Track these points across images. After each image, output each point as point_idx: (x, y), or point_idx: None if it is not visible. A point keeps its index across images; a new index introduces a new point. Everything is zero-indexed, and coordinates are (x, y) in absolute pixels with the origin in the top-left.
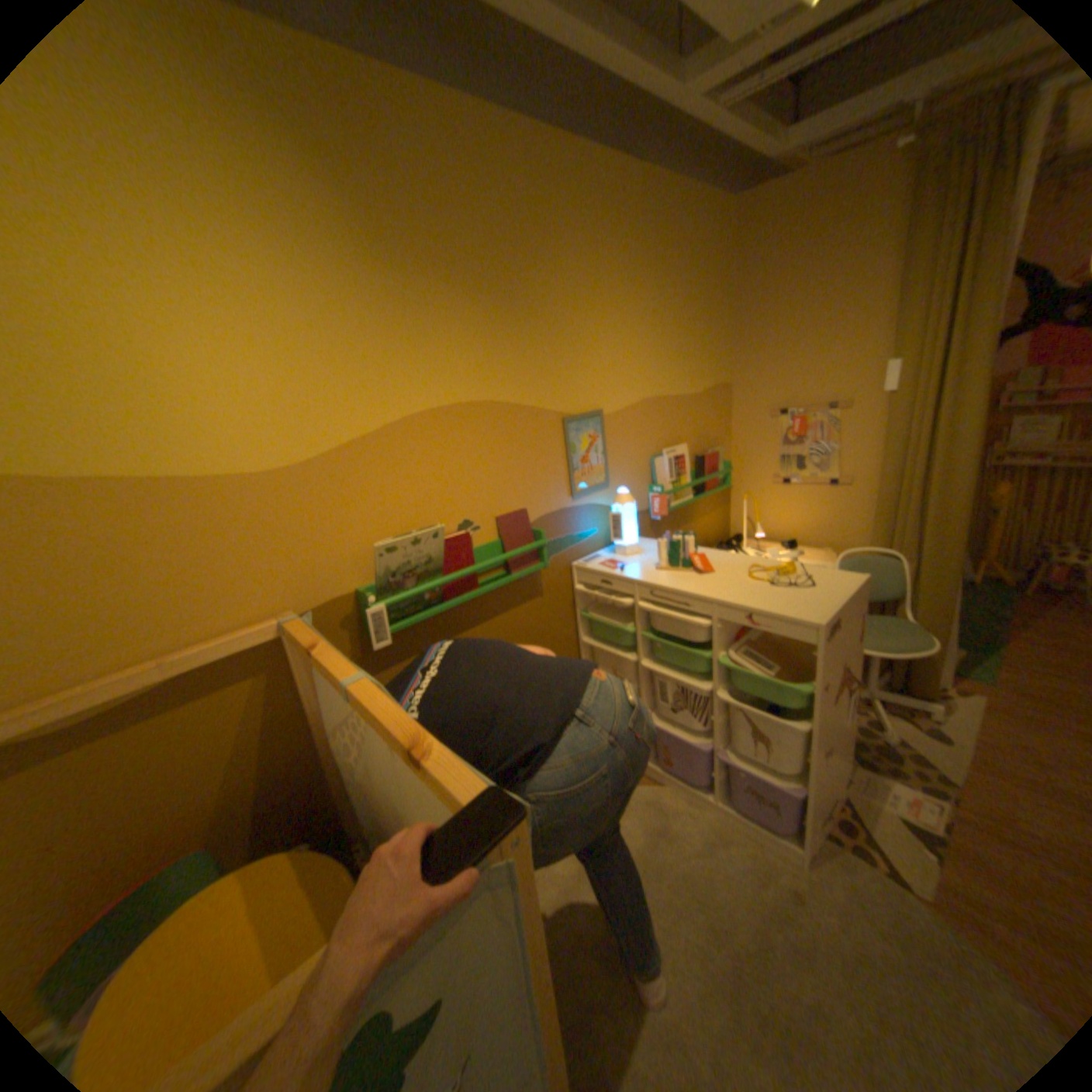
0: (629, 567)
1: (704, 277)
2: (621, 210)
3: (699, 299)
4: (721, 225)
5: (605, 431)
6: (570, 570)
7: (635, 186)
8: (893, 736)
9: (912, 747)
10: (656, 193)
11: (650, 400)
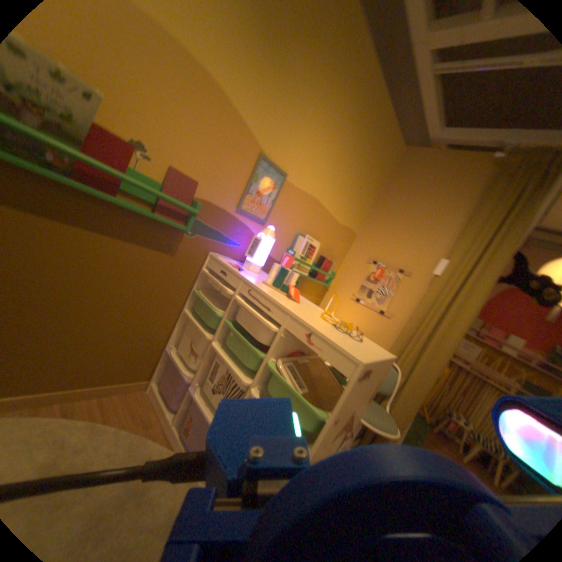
0: (246, 275)
1: (375, 169)
2: (360, 83)
3: (367, 177)
4: (394, 153)
5: (282, 192)
6: (207, 258)
7: (373, 81)
8: None
9: None
10: (379, 99)
11: (316, 202)
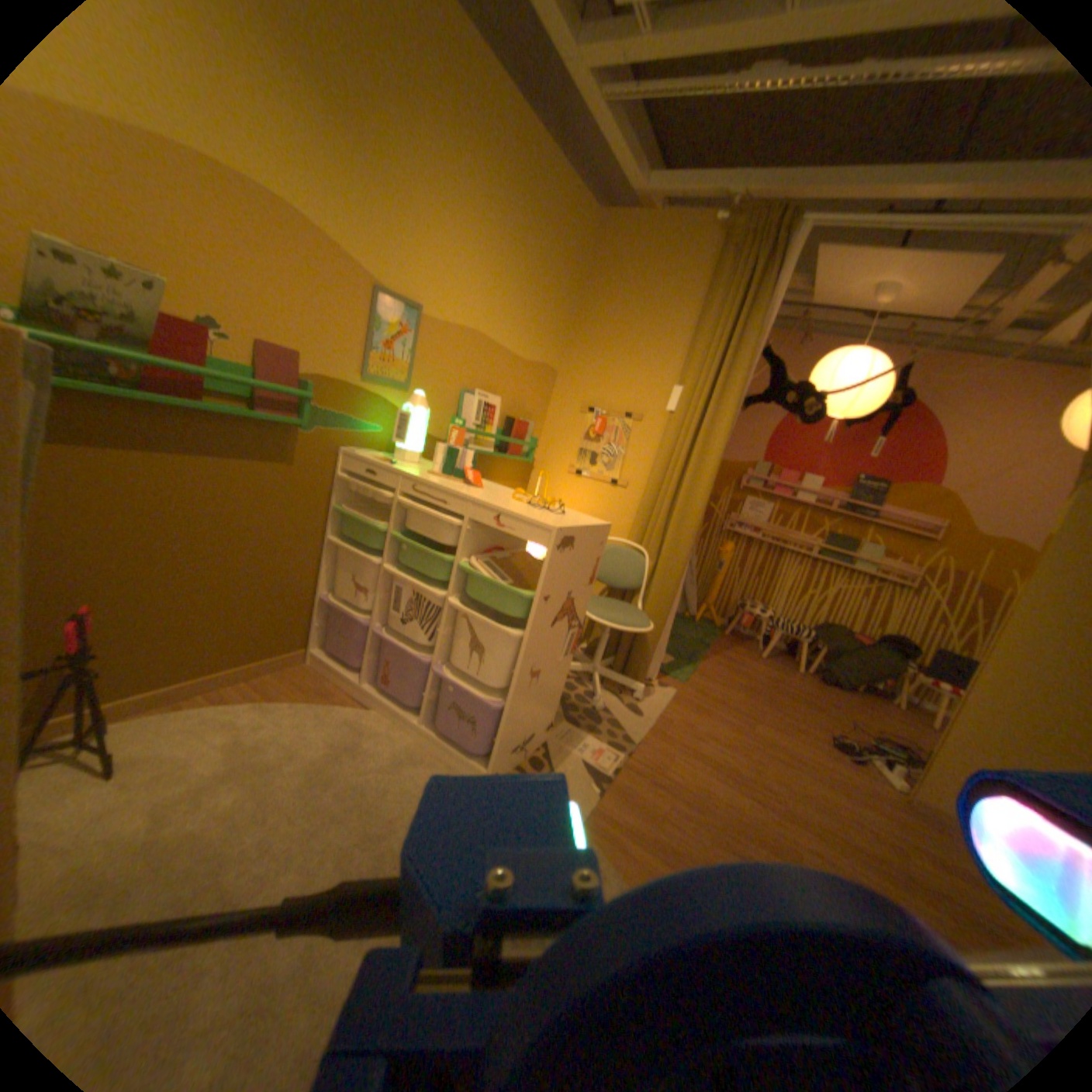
0: (402, 467)
1: (558, 260)
2: (497, 134)
3: (549, 275)
4: (584, 225)
5: (421, 334)
6: (339, 457)
7: (517, 124)
8: (600, 705)
9: (611, 715)
10: (535, 147)
11: (477, 335)
